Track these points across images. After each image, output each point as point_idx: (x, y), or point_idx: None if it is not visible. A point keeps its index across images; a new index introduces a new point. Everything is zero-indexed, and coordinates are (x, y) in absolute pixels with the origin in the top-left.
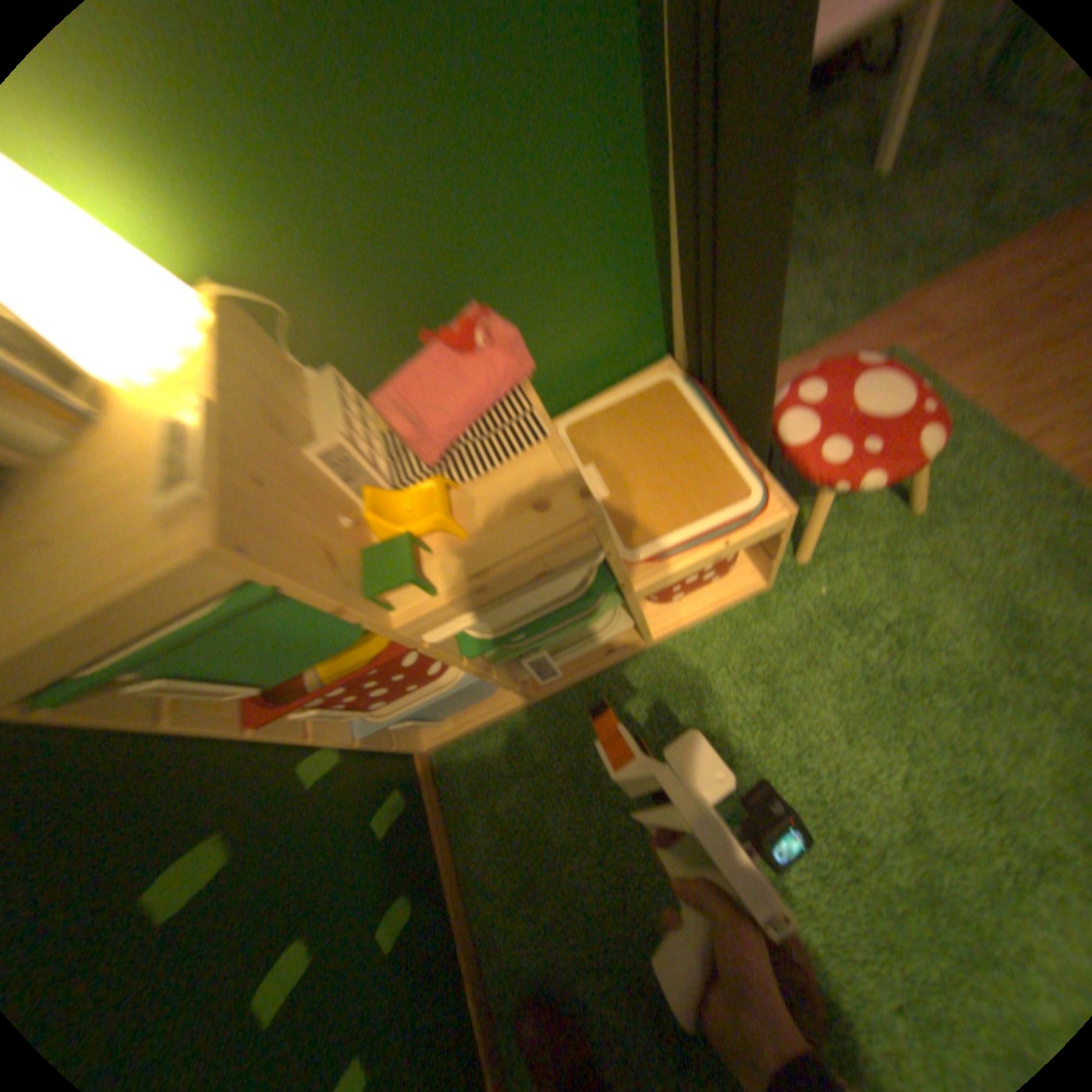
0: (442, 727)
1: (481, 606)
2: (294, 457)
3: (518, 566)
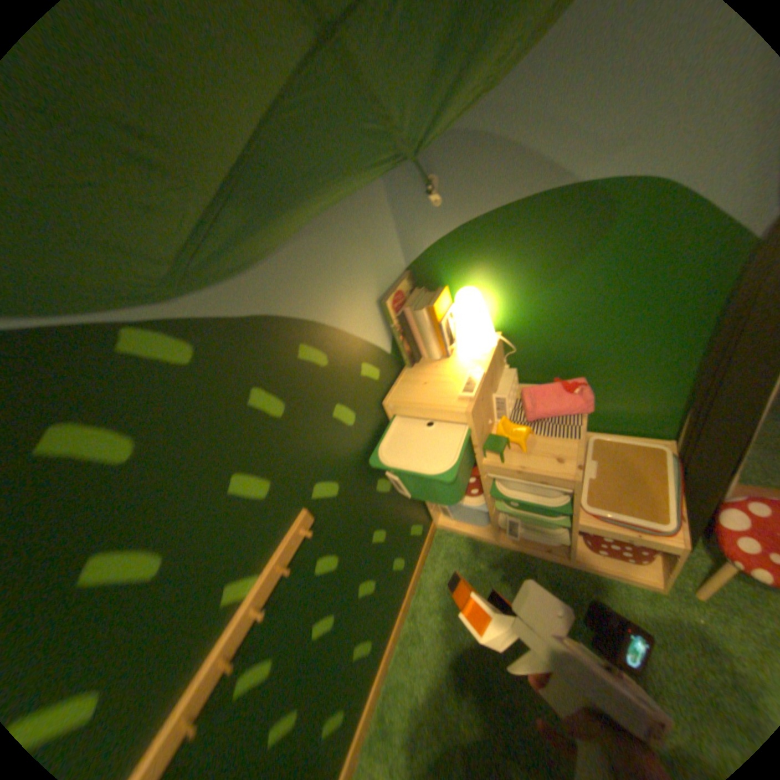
0: (452, 521)
1: (512, 480)
2: (490, 396)
3: (535, 476)
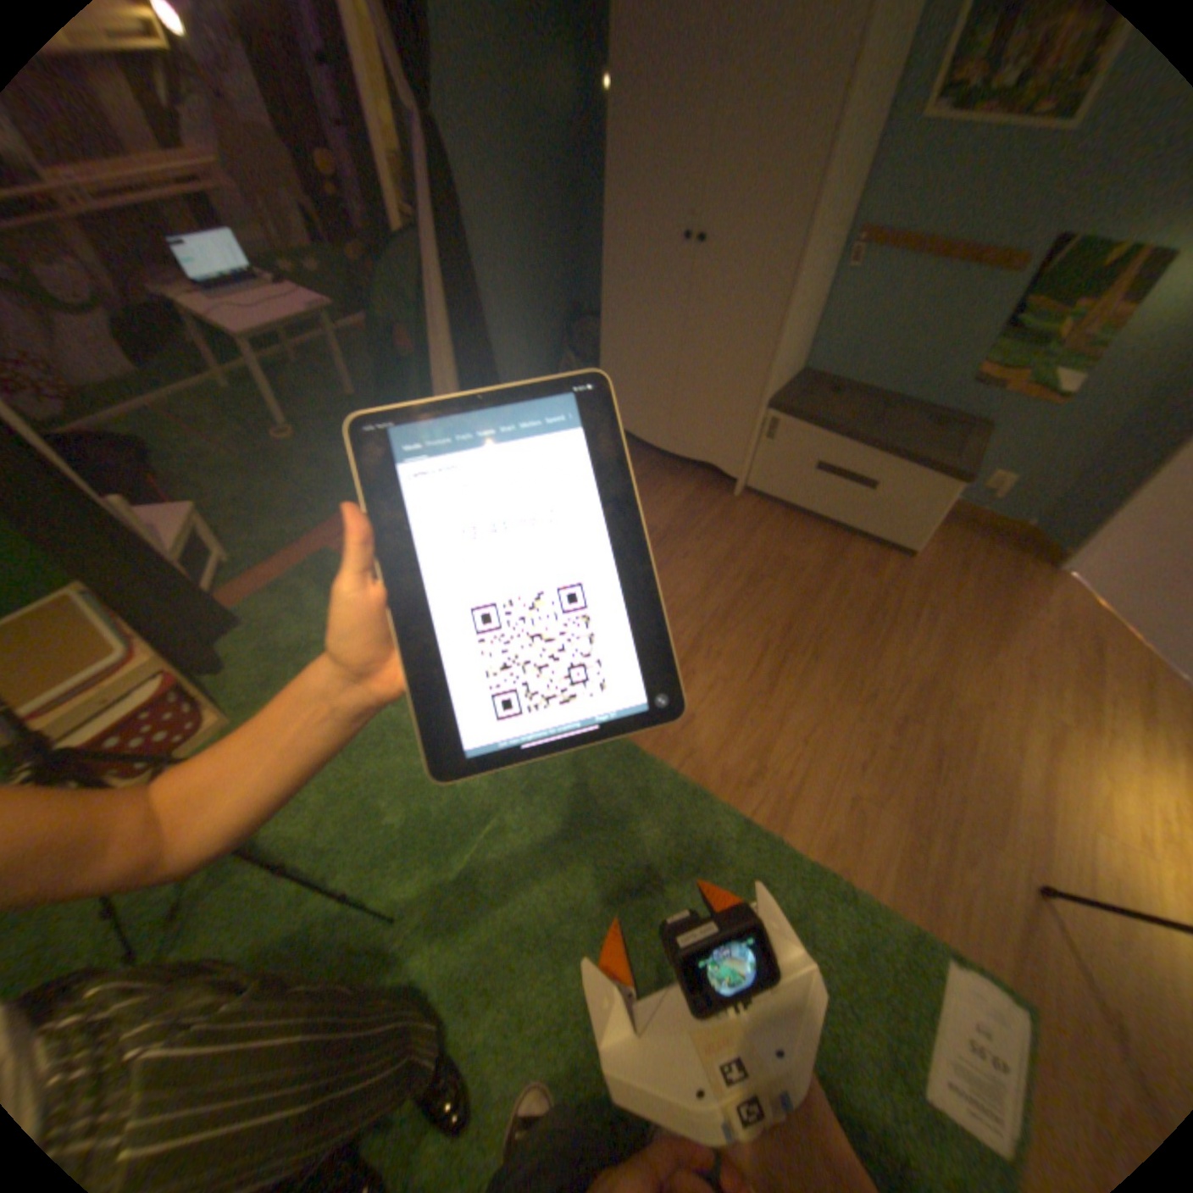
0: None
1: None
2: None
3: None
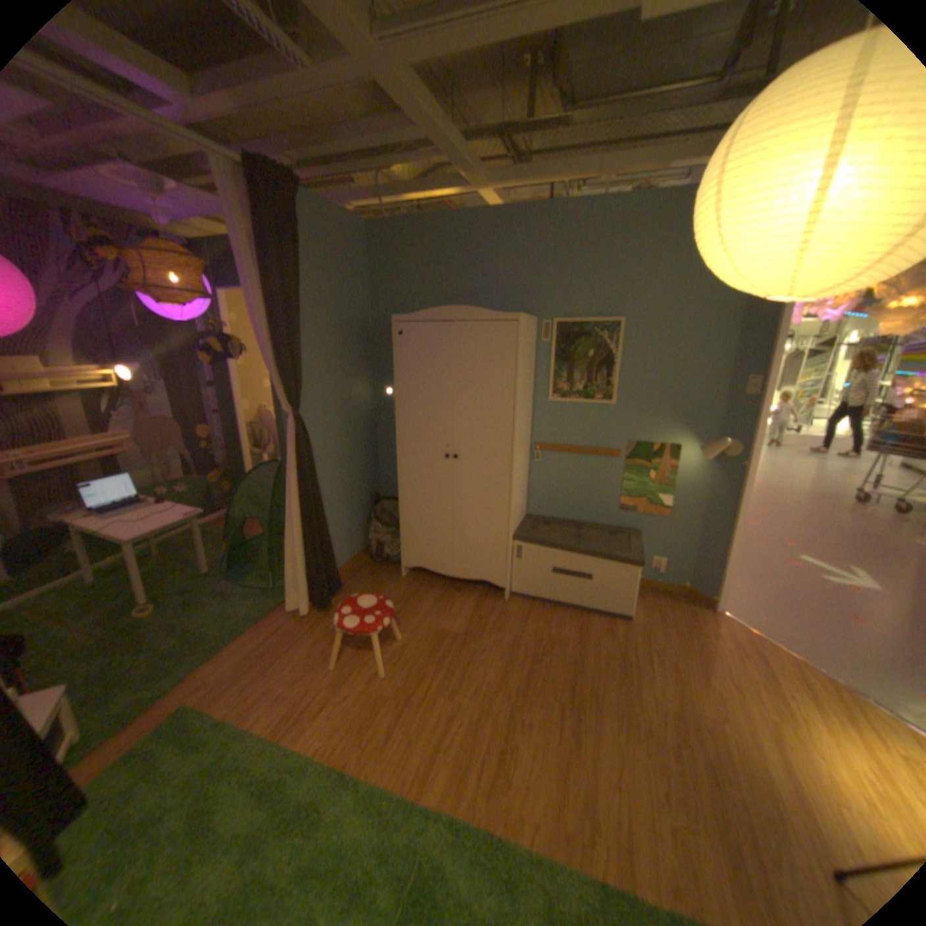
0: None
1: None
2: None
3: None
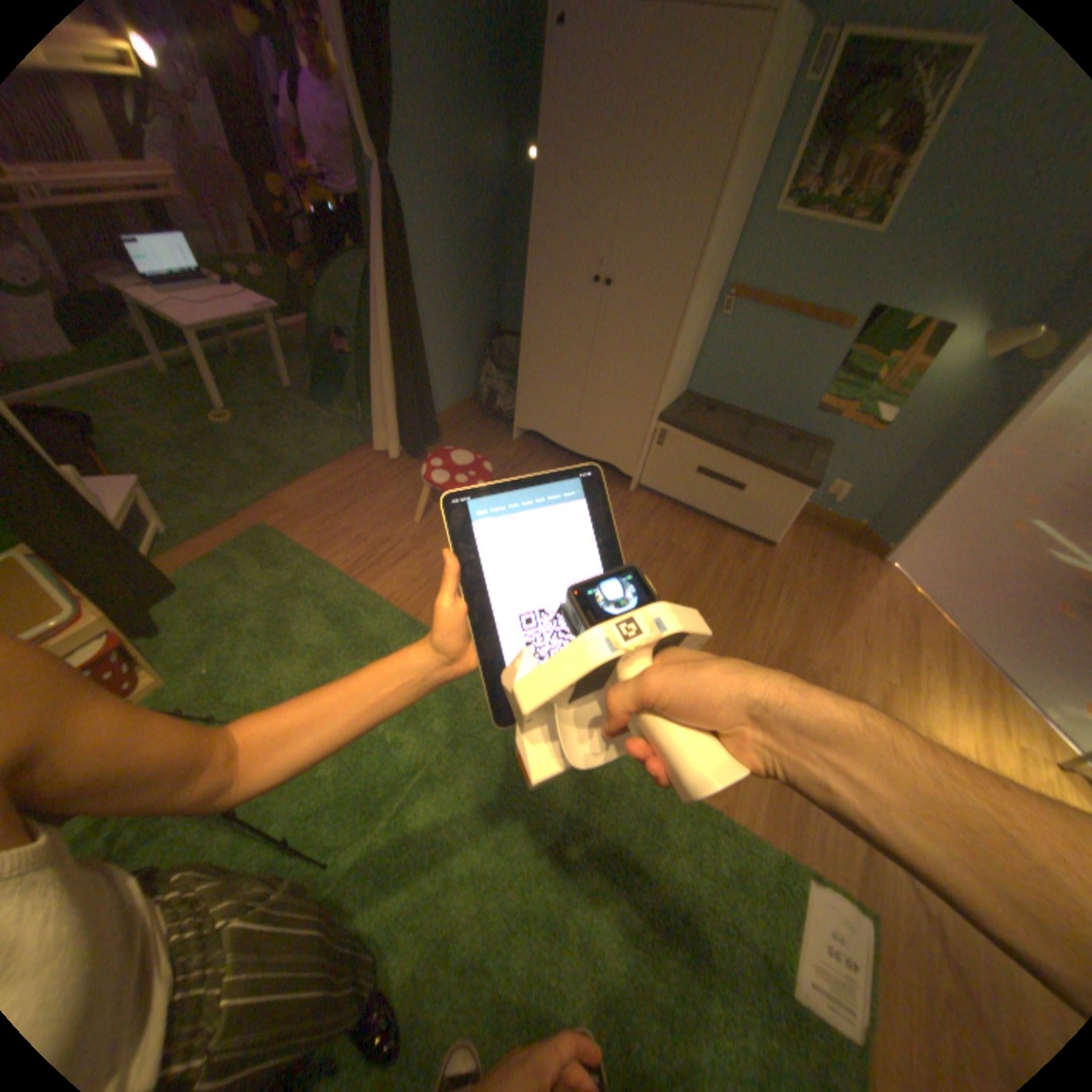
0: None
1: None
2: None
3: None
